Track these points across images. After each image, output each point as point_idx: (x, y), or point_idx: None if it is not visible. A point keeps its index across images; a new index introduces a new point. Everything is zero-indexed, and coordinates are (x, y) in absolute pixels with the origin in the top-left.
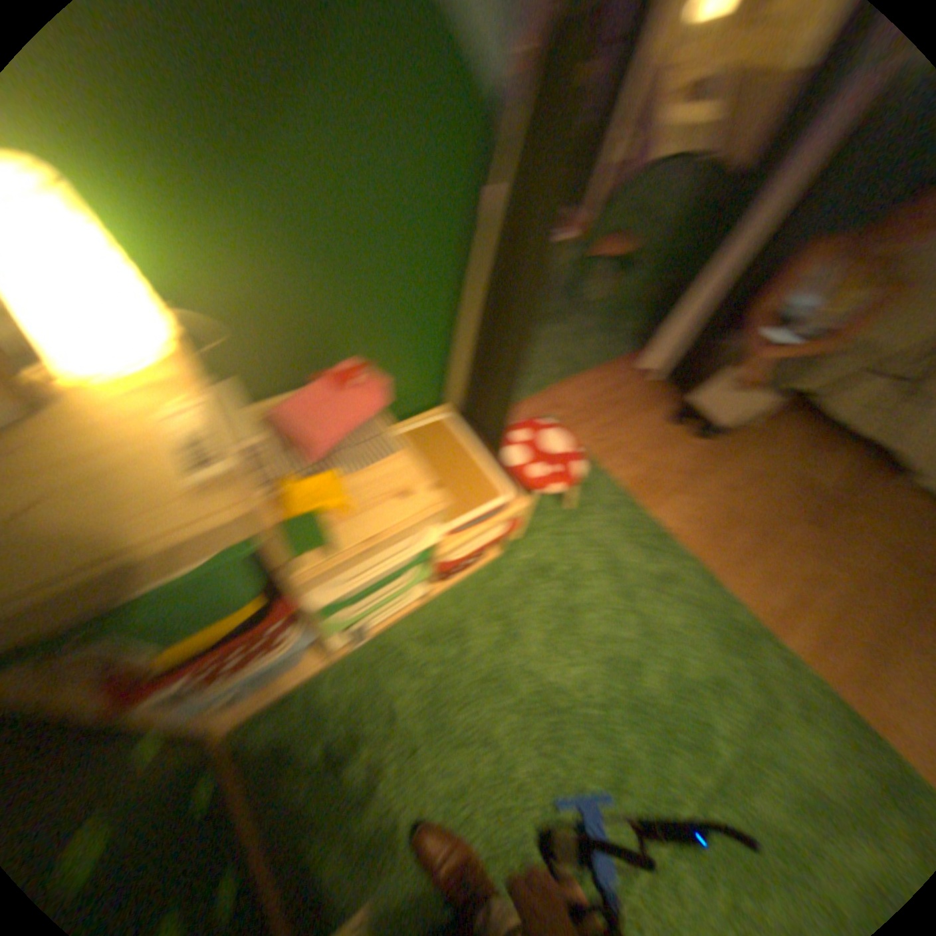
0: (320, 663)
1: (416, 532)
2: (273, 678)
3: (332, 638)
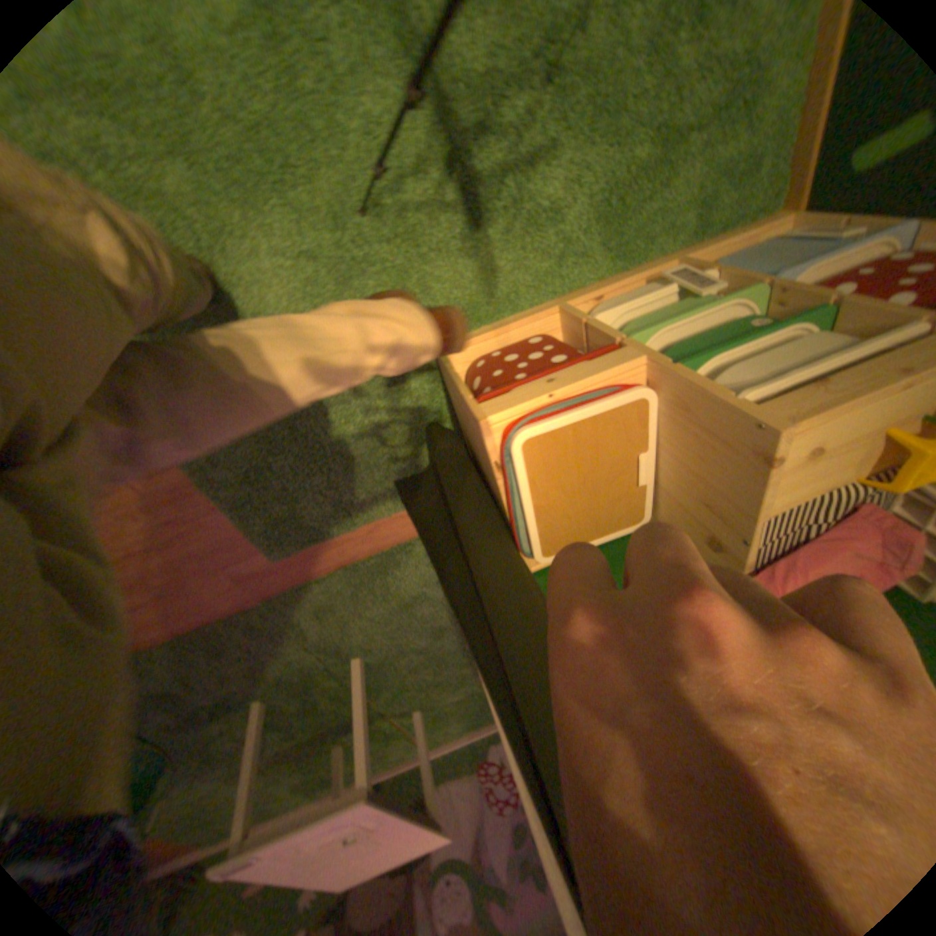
0: (686, 256)
1: (759, 389)
2: (762, 250)
3: (717, 276)
